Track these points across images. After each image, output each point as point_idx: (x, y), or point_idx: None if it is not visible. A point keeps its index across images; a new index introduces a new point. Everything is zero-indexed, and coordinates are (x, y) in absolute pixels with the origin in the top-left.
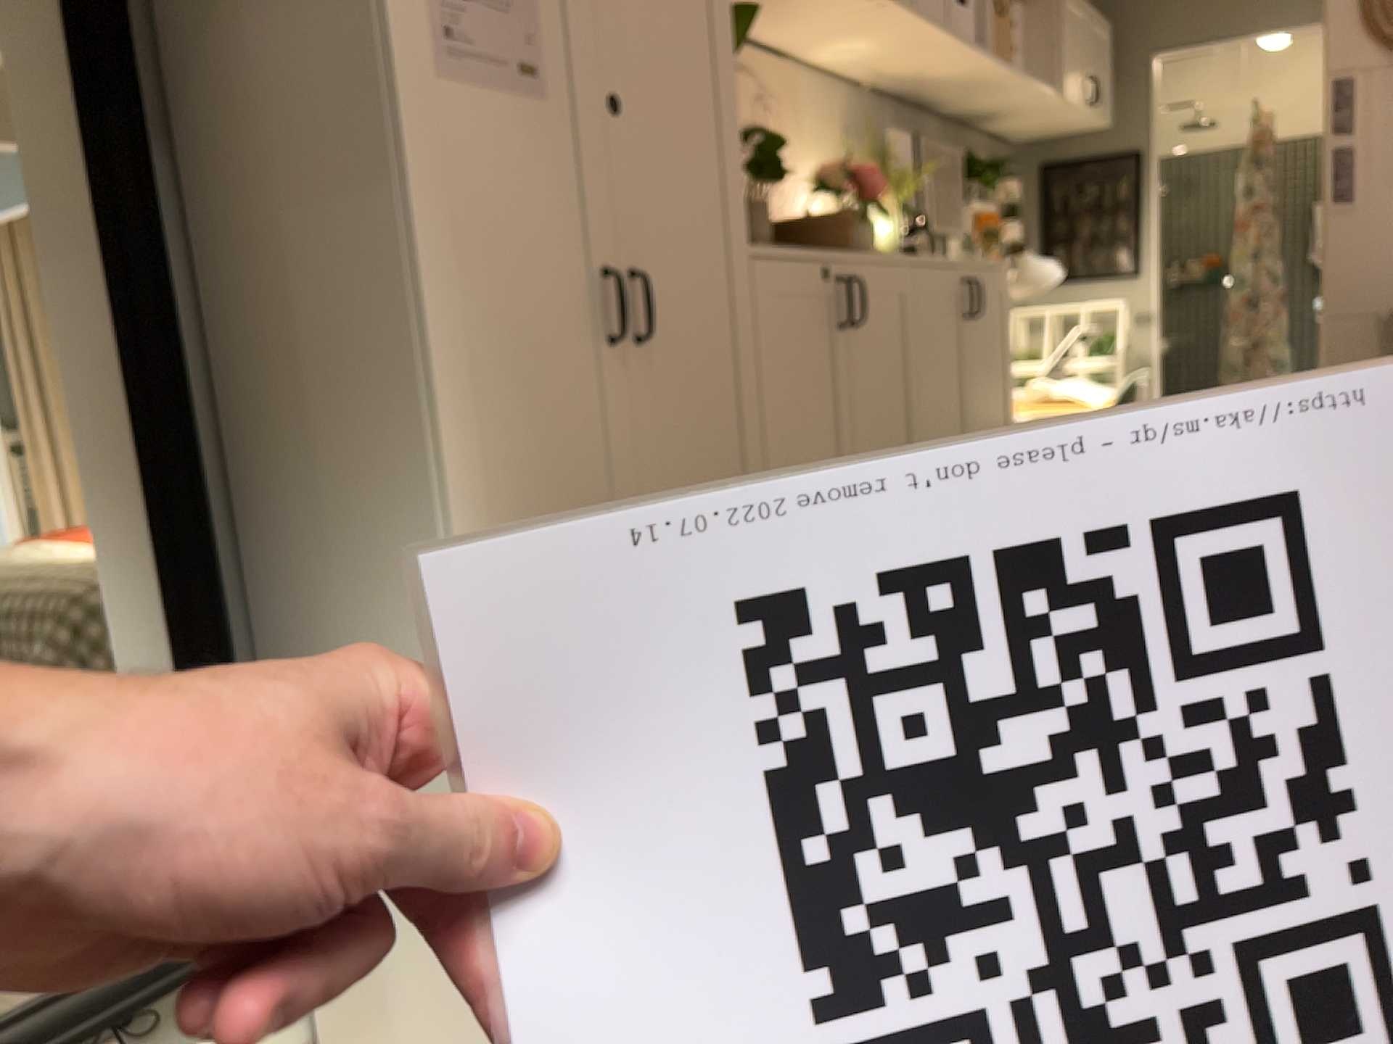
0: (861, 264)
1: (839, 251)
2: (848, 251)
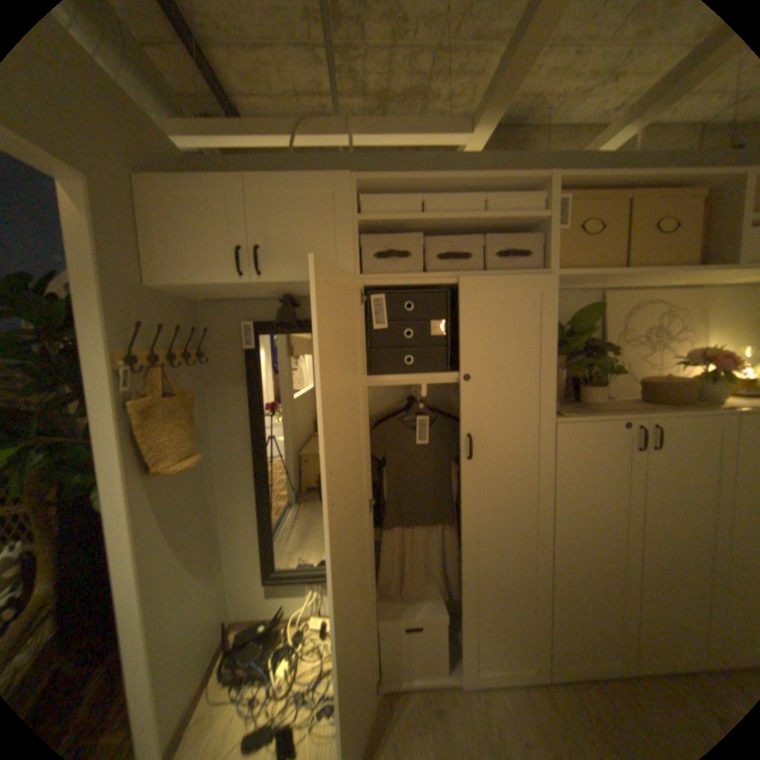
0: (669, 420)
1: (645, 415)
2: (685, 403)
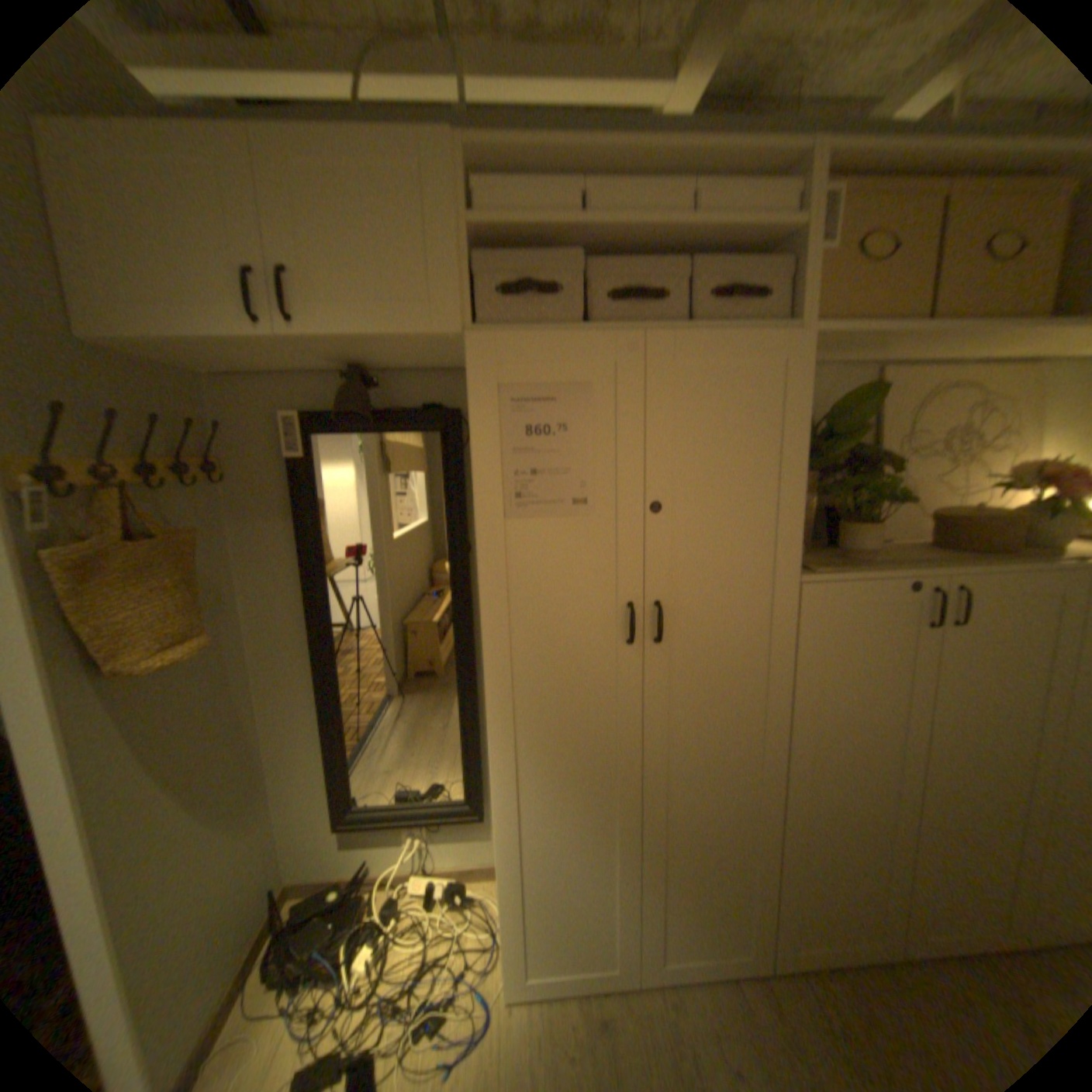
0: (983, 577)
1: (945, 569)
2: (1005, 549)
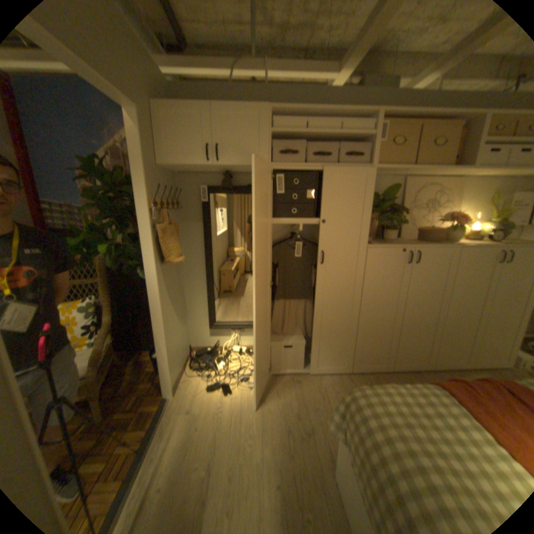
0: (425, 248)
1: (413, 245)
2: (437, 240)
